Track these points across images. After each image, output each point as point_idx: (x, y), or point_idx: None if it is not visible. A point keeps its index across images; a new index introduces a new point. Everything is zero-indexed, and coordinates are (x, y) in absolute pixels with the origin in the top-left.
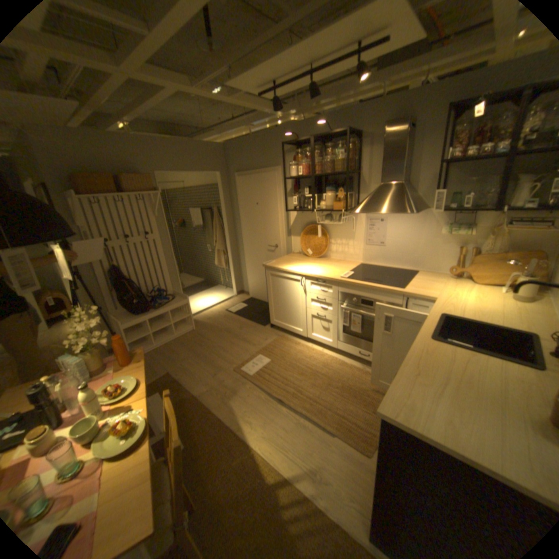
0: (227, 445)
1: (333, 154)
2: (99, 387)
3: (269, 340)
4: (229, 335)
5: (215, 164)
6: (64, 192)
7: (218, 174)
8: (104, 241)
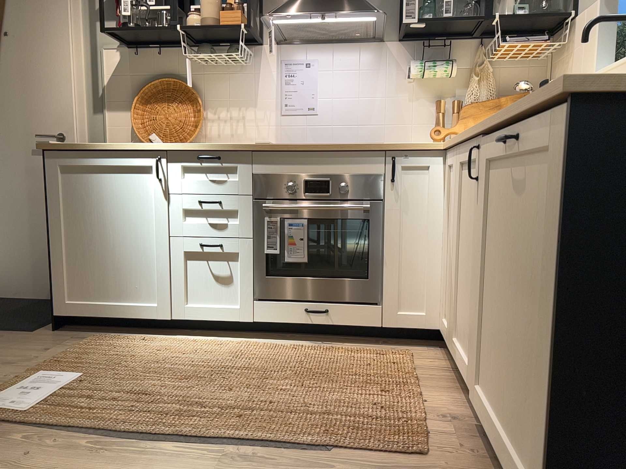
0: None
1: None
2: None
3: (57, 350)
4: None
5: None
6: None
7: None
8: None
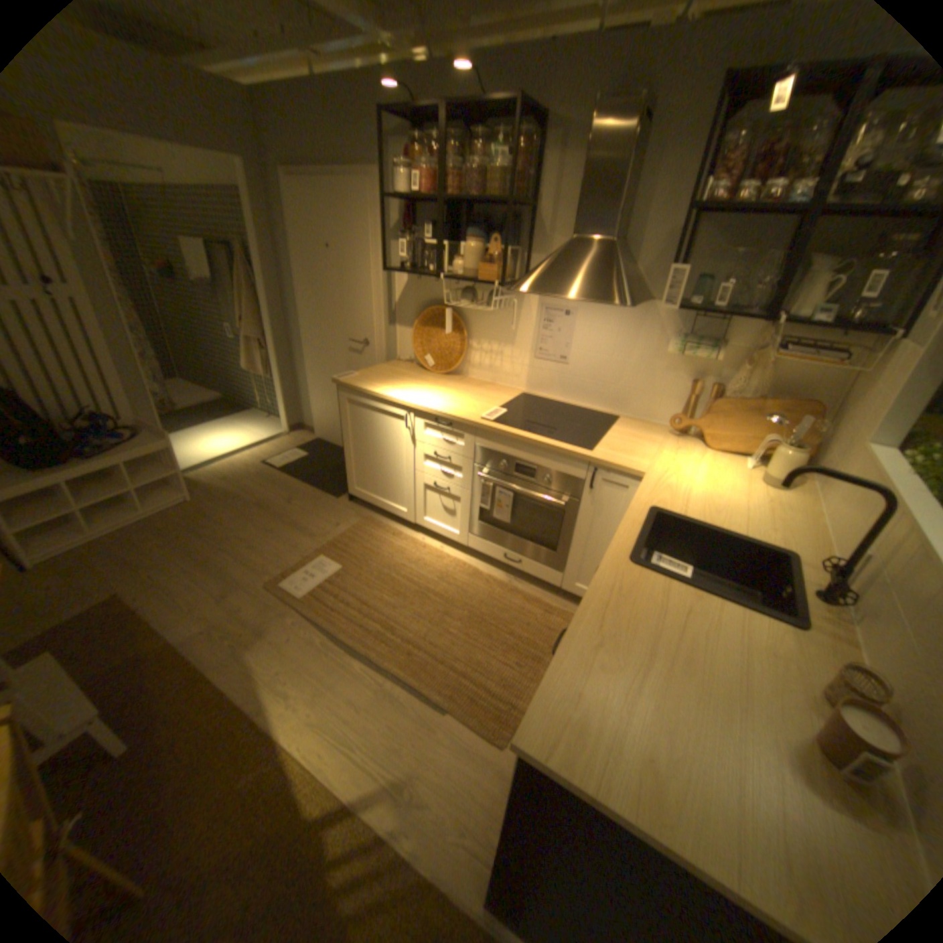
0: (233, 745)
1: (488, 155)
2: None
3: (343, 527)
4: (264, 515)
5: (234, 139)
6: None
7: (243, 165)
8: None
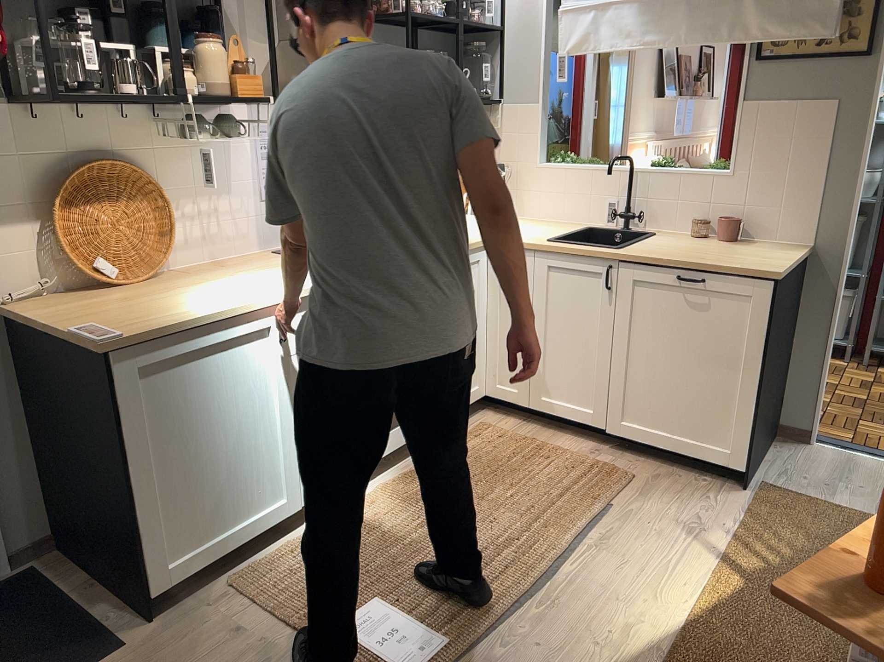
0: None
1: None
2: None
3: (249, 620)
4: None
5: None
6: None
7: None
8: None
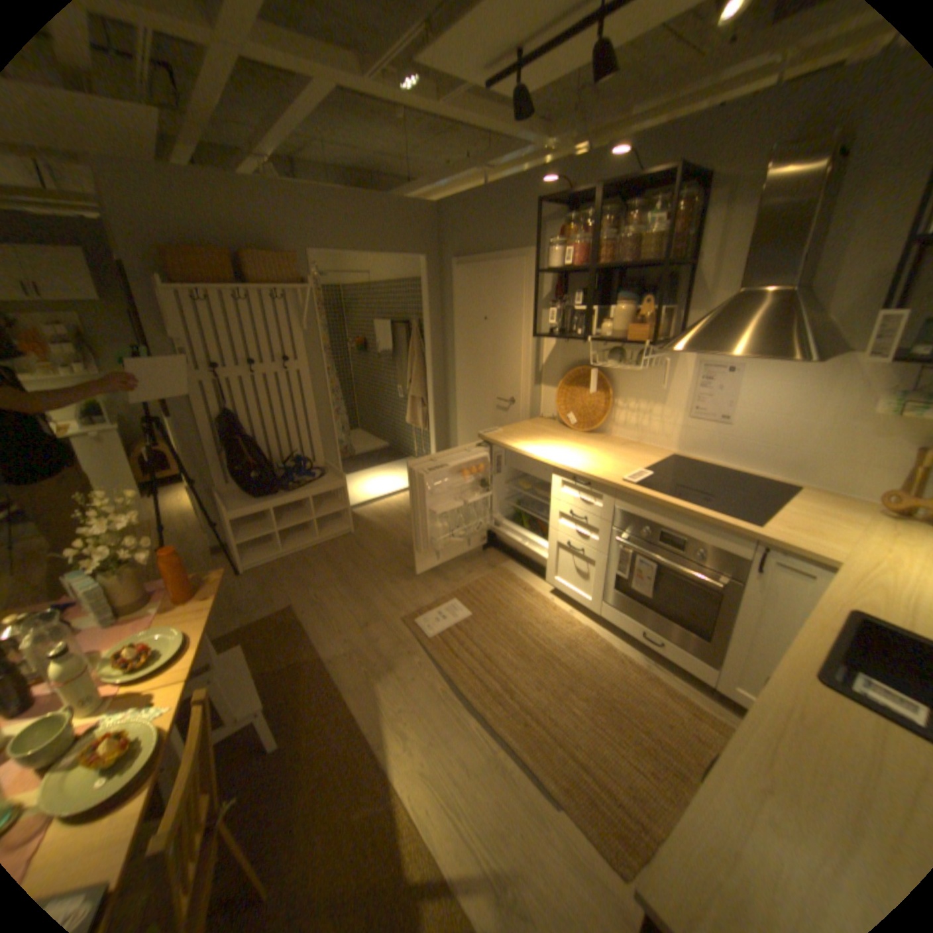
0: (355, 773)
1: (644, 222)
2: (126, 640)
3: (475, 574)
4: (408, 553)
5: (422, 242)
6: (152, 278)
7: (426, 260)
8: (213, 368)
